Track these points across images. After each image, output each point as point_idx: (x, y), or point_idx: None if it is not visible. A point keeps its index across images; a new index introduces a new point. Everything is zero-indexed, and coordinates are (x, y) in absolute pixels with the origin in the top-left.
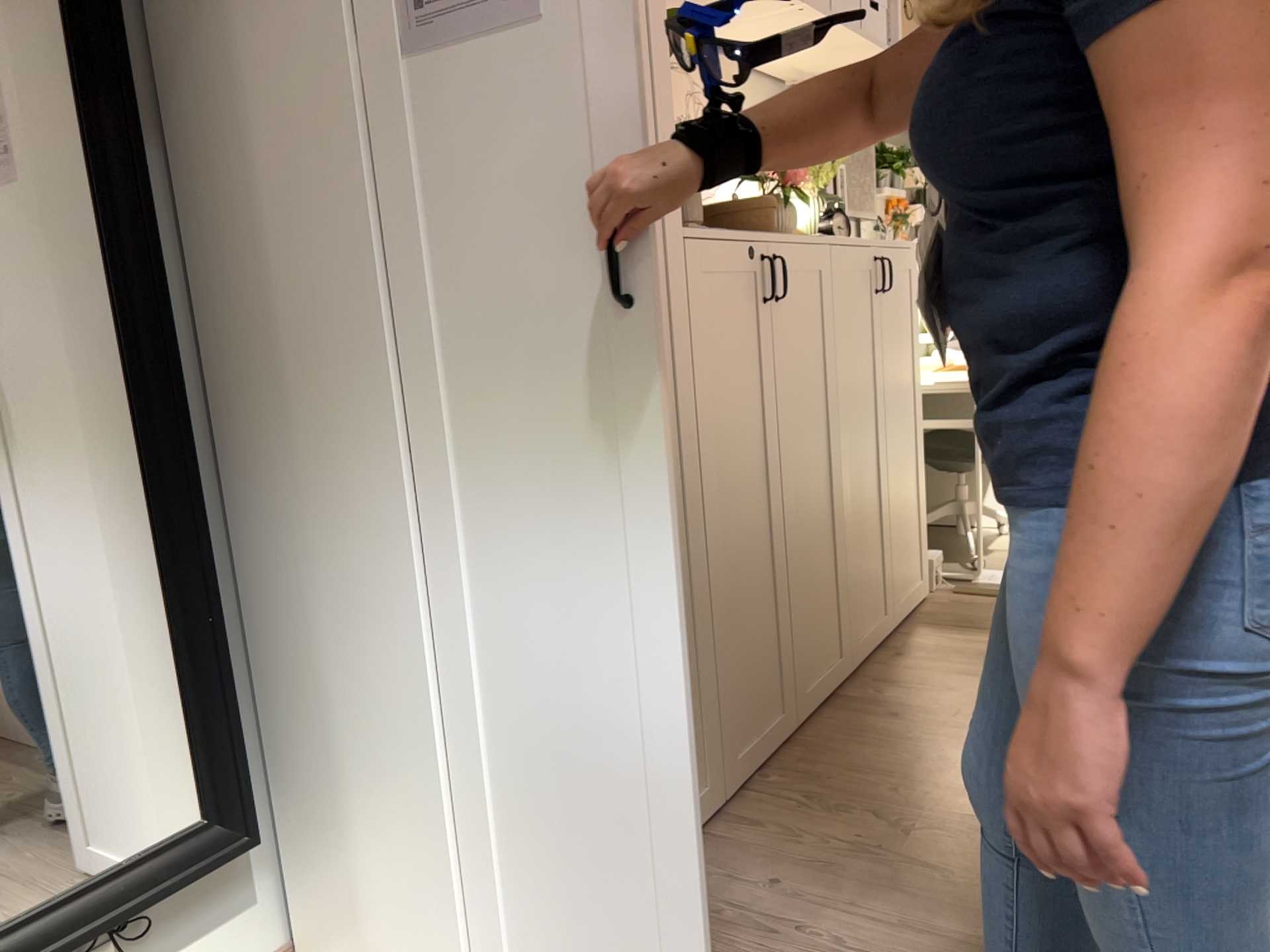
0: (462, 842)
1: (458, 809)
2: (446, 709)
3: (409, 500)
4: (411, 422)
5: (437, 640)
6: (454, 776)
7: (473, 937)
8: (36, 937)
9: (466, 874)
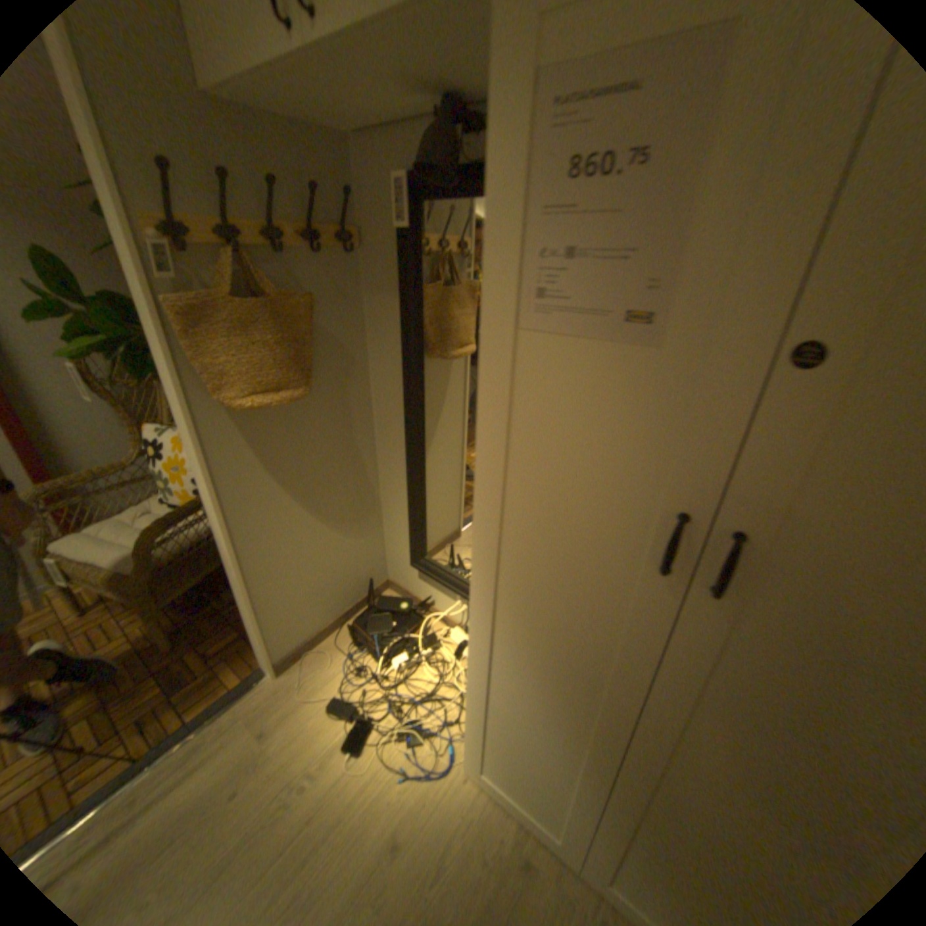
0: (473, 718)
1: (473, 707)
2: (475, 672)
3: (472, 581)
4: (481, 549)
5: (476, 645)
6: (474, 696)
7: (471, 748)
8: (451, 582)
9: (472, 728)
